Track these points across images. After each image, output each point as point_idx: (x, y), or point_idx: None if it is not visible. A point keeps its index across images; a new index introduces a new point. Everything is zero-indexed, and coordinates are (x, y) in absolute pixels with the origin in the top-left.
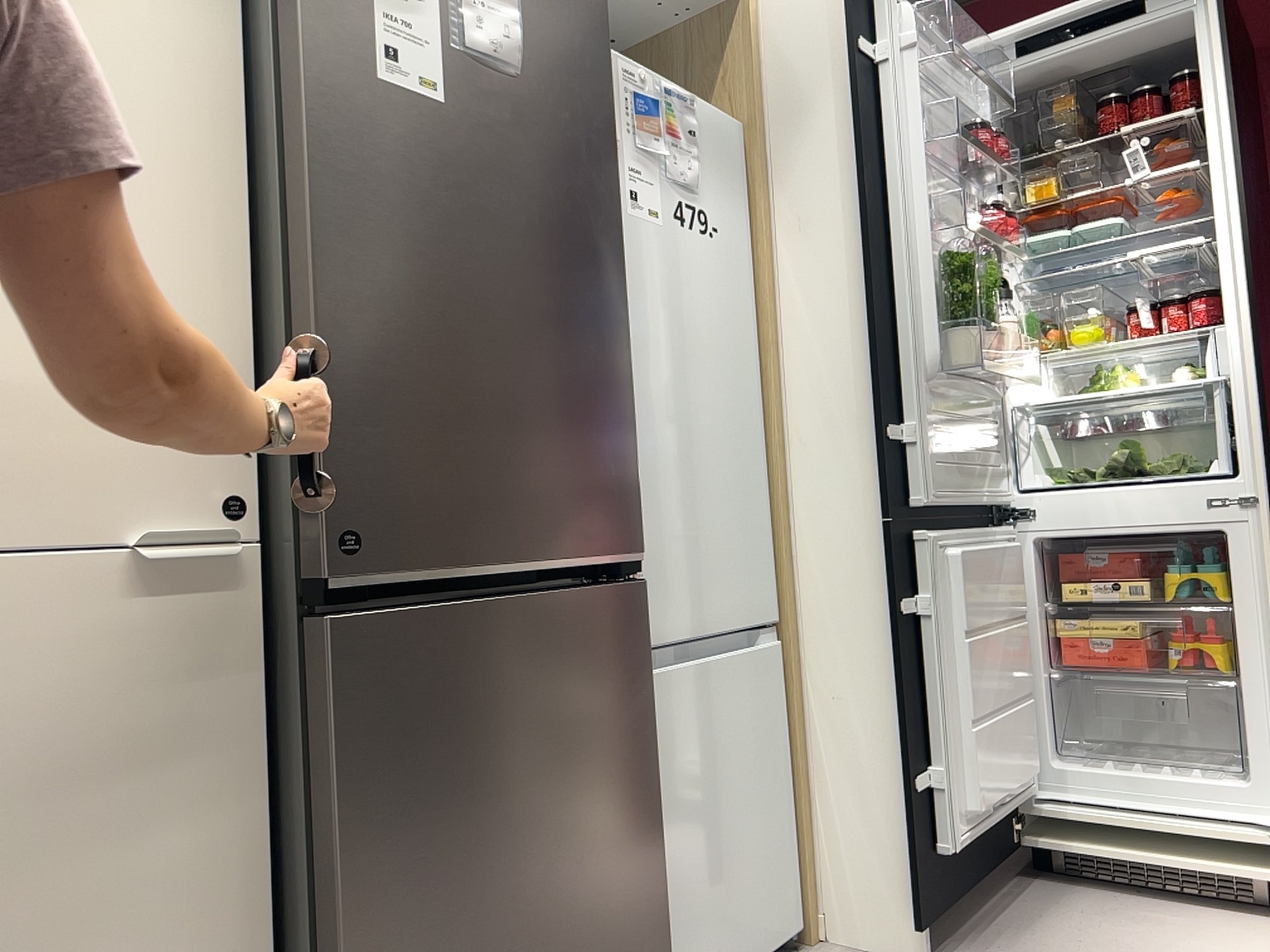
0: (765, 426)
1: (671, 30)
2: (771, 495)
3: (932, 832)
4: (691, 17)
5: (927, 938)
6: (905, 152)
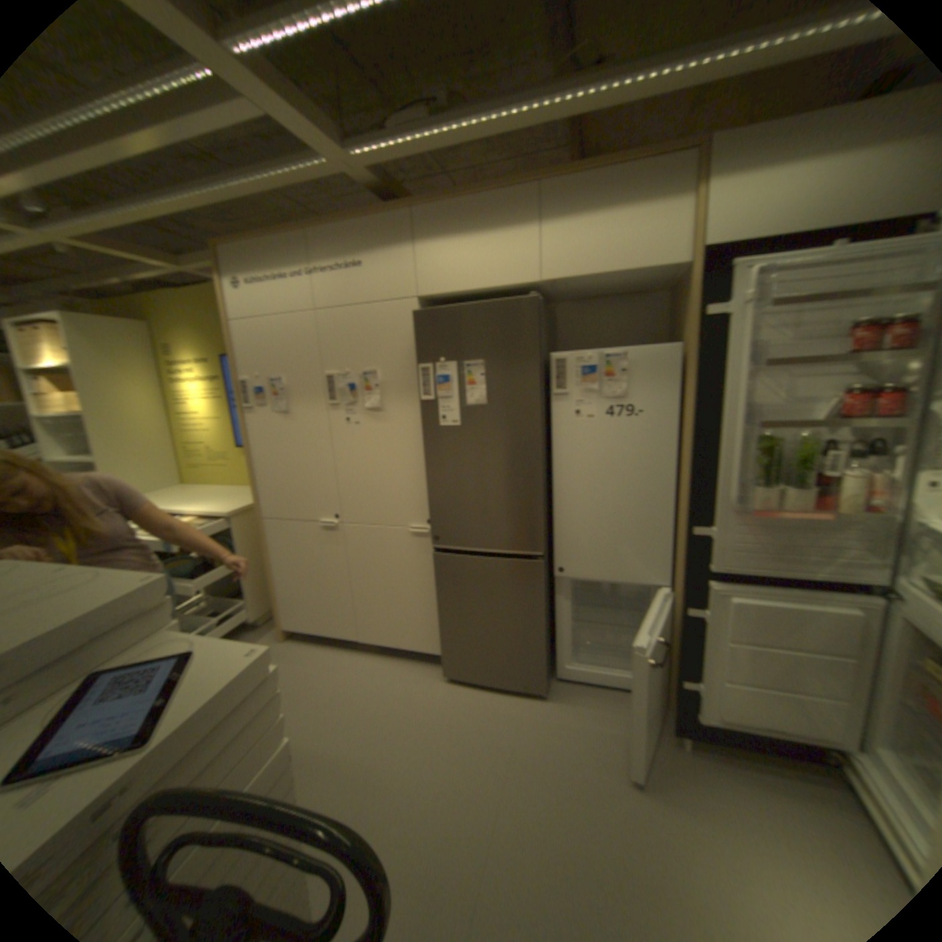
0: (681, 499)
1: (686, 274)
2: (679, 531)
3: (698, 710)
4: (686, 270)
5: (689, 745)
6: (736, 374)
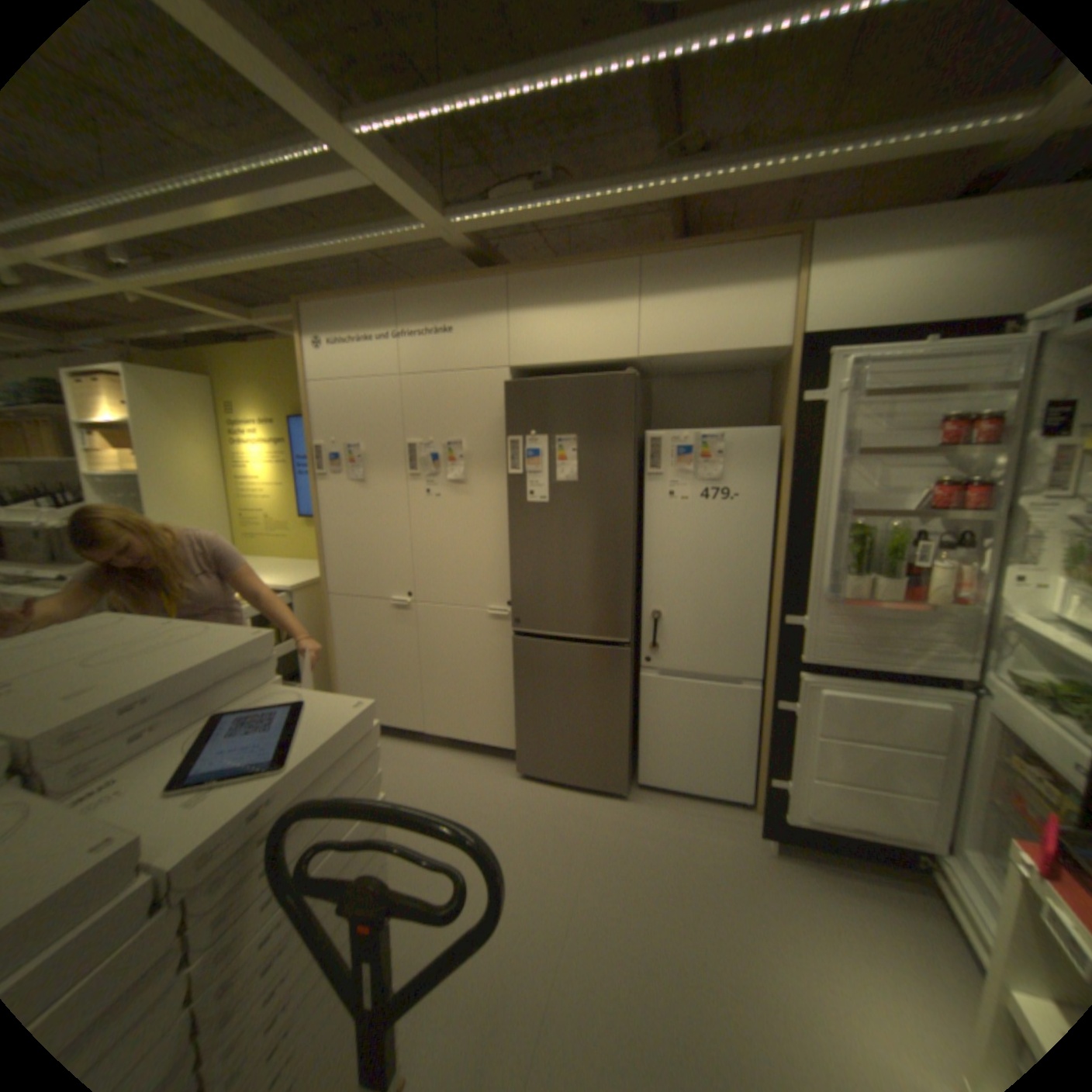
0: (773, 588)
1: (785, 357)
2: (770, 621)
3: (784, 809)
4: (785, 354)
5: (774, 848)
6: (829, 462)
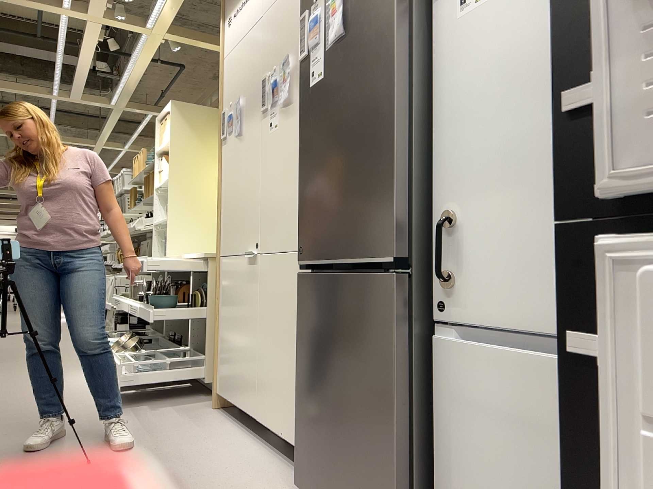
0: None
1: None
2: None
3: None
4: None
5: None
6: None
